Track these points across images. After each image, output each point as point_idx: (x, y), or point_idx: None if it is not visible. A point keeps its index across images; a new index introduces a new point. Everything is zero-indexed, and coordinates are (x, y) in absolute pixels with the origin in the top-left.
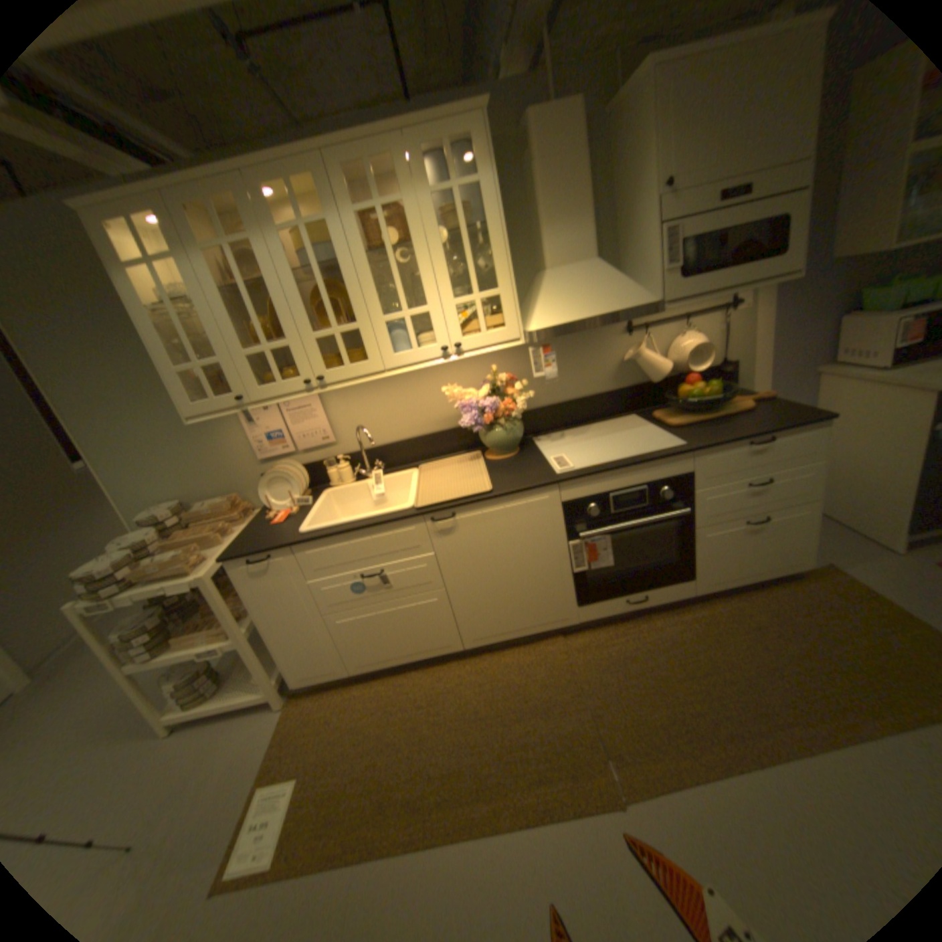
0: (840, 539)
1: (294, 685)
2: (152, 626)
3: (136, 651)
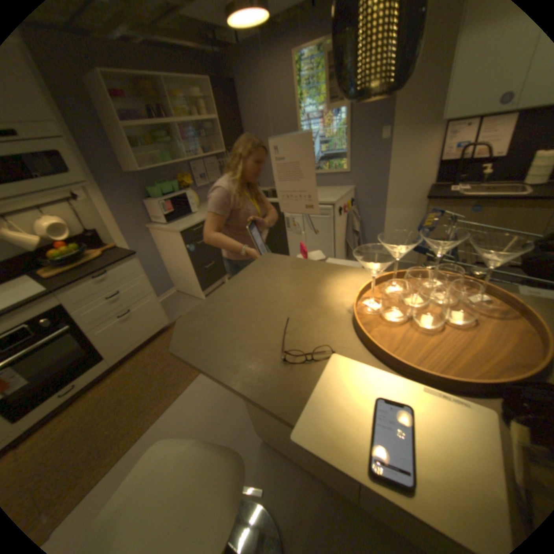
0: (185, 302)
1: None
2: None
3: None
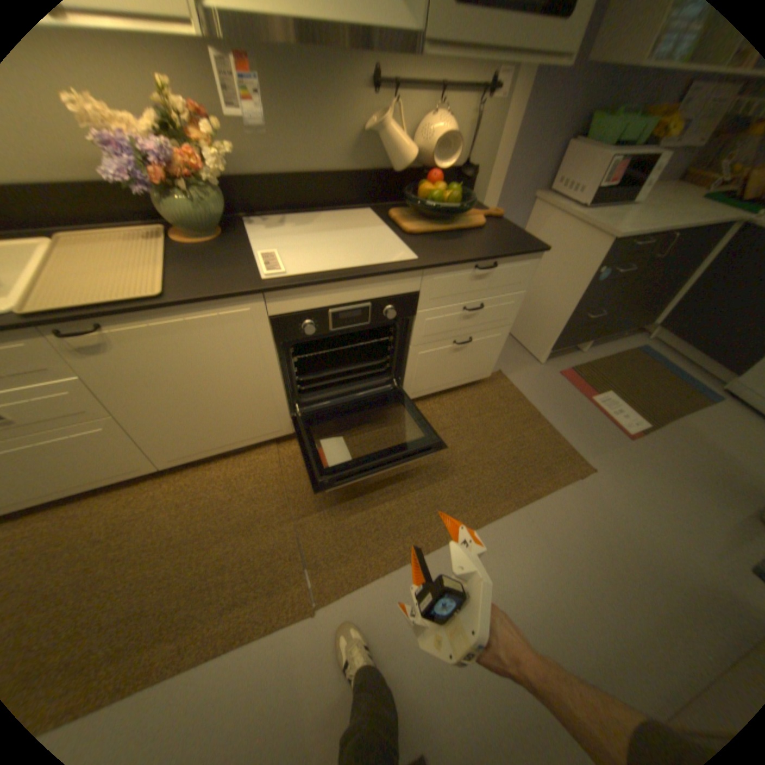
0: (508, 348)
1: None
2: None
3: None
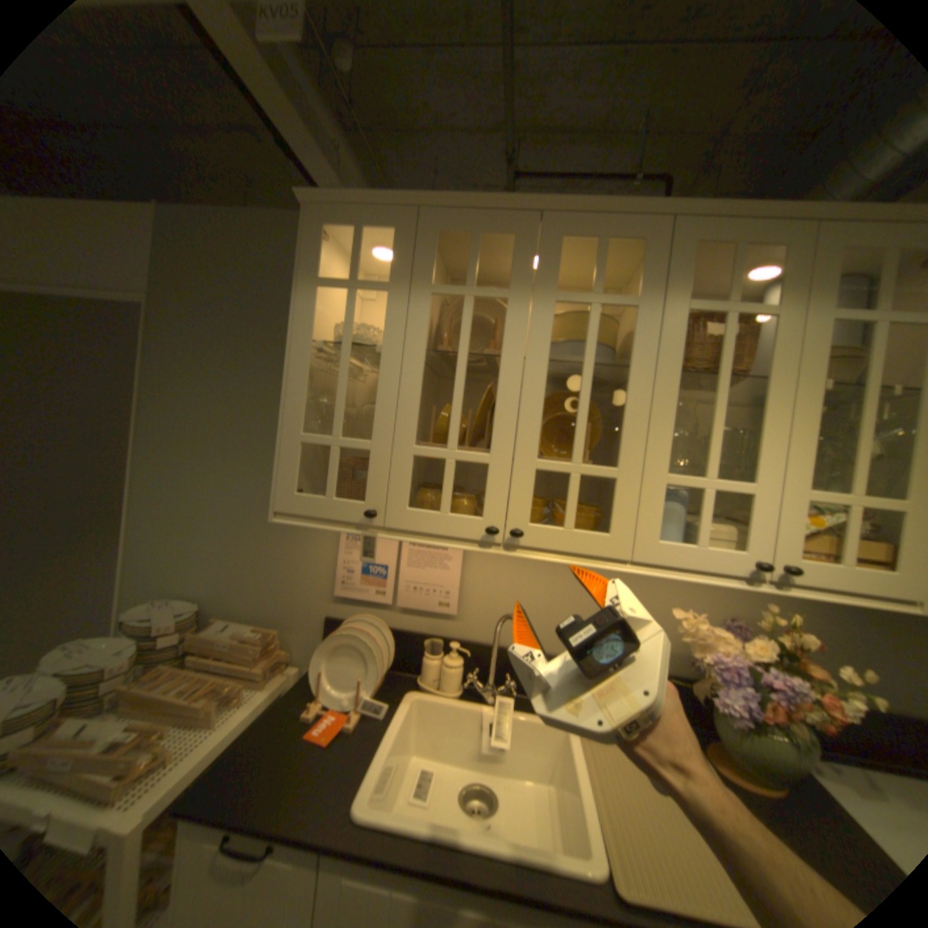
0: None
1: None
2: None
3: None
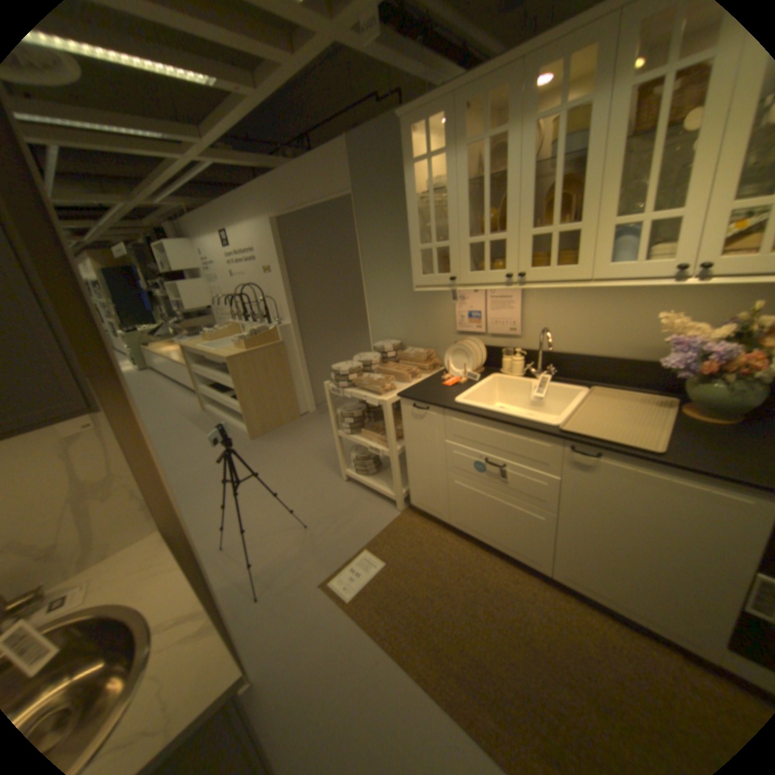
0: None
1: (413, 503)
2: (357, 416)
3: (345, 425)
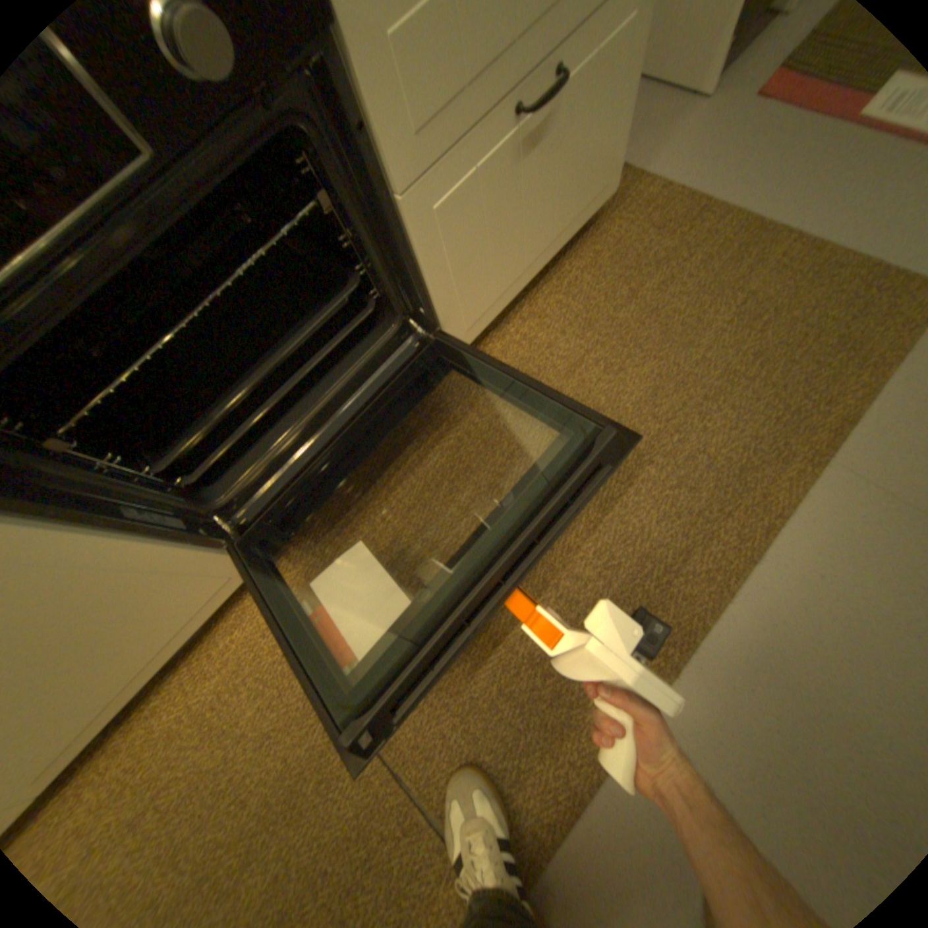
0: None
1: None
2: None
3: None
